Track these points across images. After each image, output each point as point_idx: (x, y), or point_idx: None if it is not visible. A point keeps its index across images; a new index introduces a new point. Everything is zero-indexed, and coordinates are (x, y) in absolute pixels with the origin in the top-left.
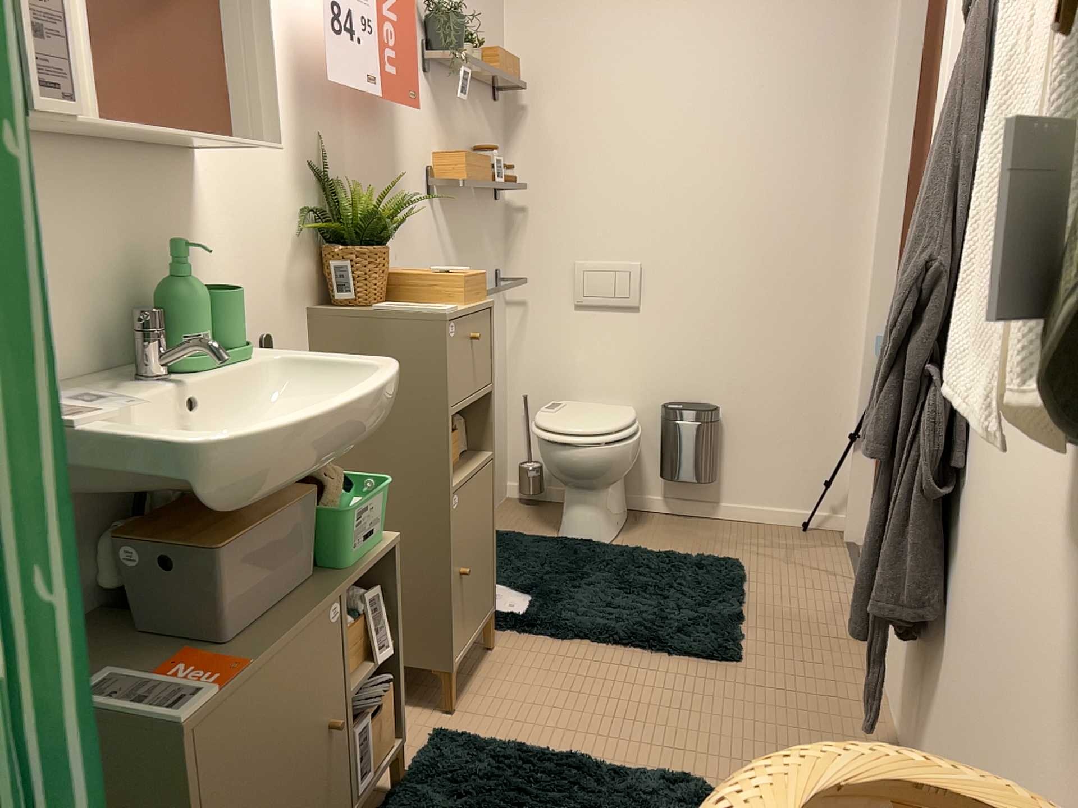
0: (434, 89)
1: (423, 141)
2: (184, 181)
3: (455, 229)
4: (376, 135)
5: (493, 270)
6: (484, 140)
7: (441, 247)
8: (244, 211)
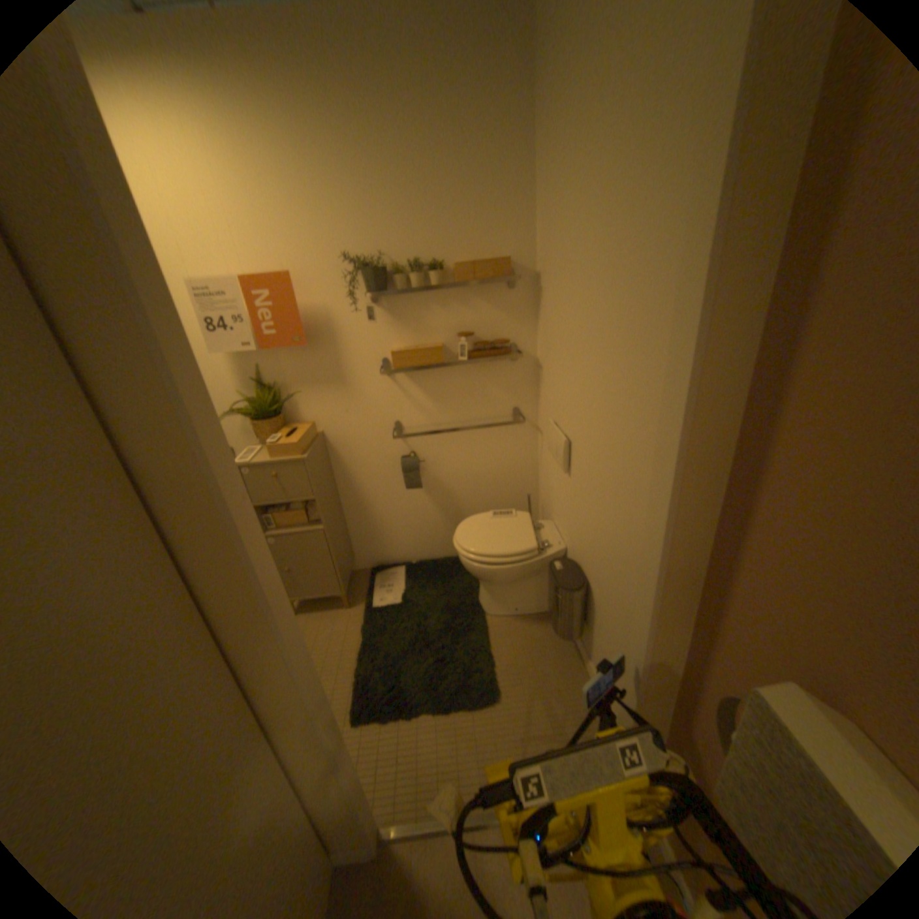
0: (387, 308)
1: (374, 343)
2: None
3: (430, 389)
4: (312, 352)
5: (506, 409)
6: (486, 320)
7: (407, 401)
8: None
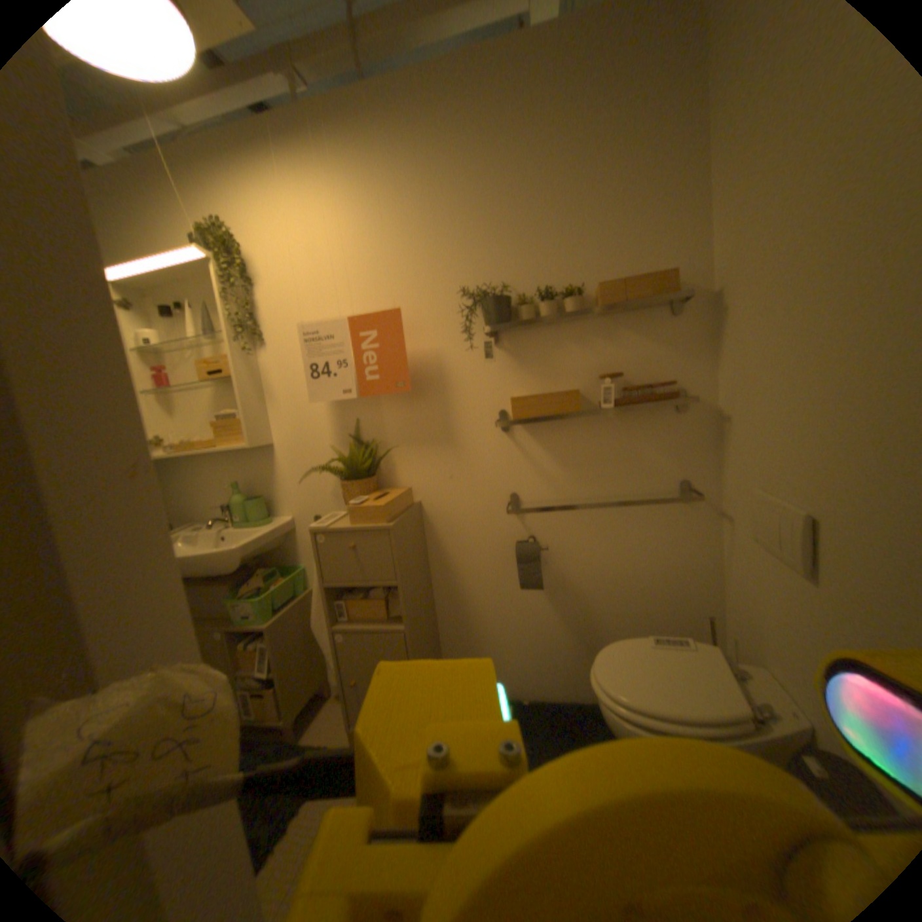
0: (510, 346)
1: (492, 390)
2: (268, 454)
3: (560, 448)
4: (418, 402)
5: (673, 479)
6: (642, 356)
7: (529, 464)
8: (302, 462)
